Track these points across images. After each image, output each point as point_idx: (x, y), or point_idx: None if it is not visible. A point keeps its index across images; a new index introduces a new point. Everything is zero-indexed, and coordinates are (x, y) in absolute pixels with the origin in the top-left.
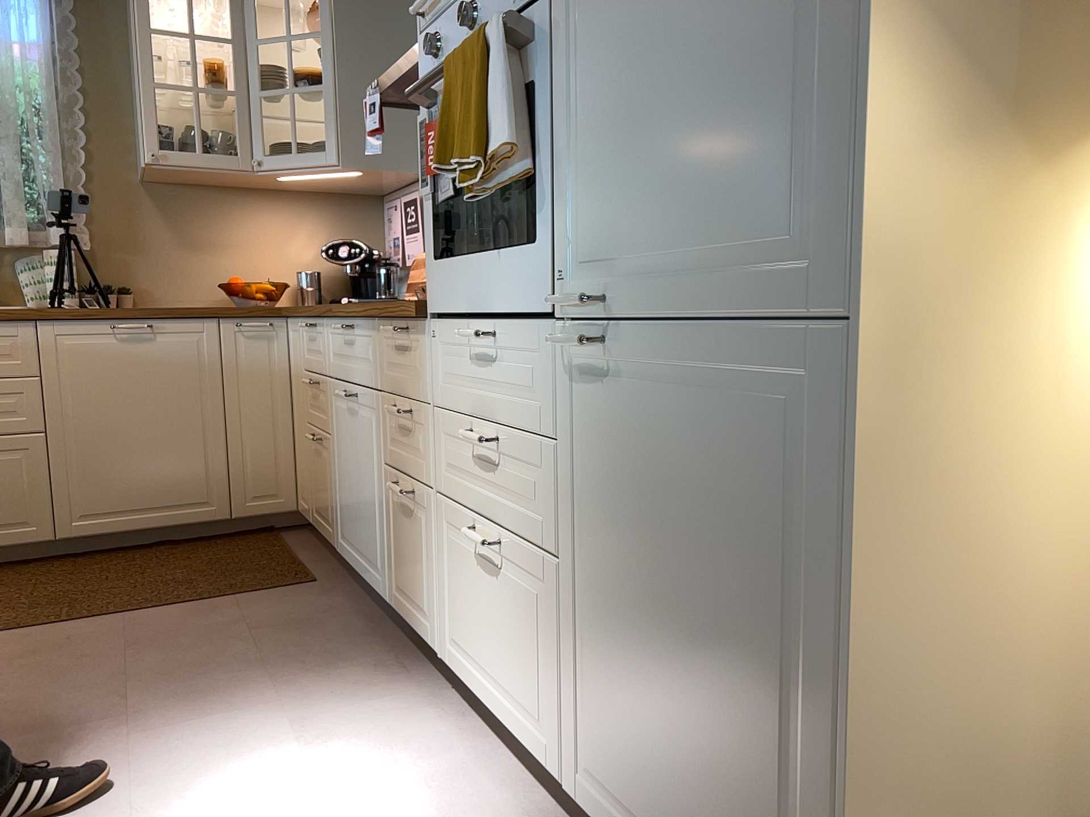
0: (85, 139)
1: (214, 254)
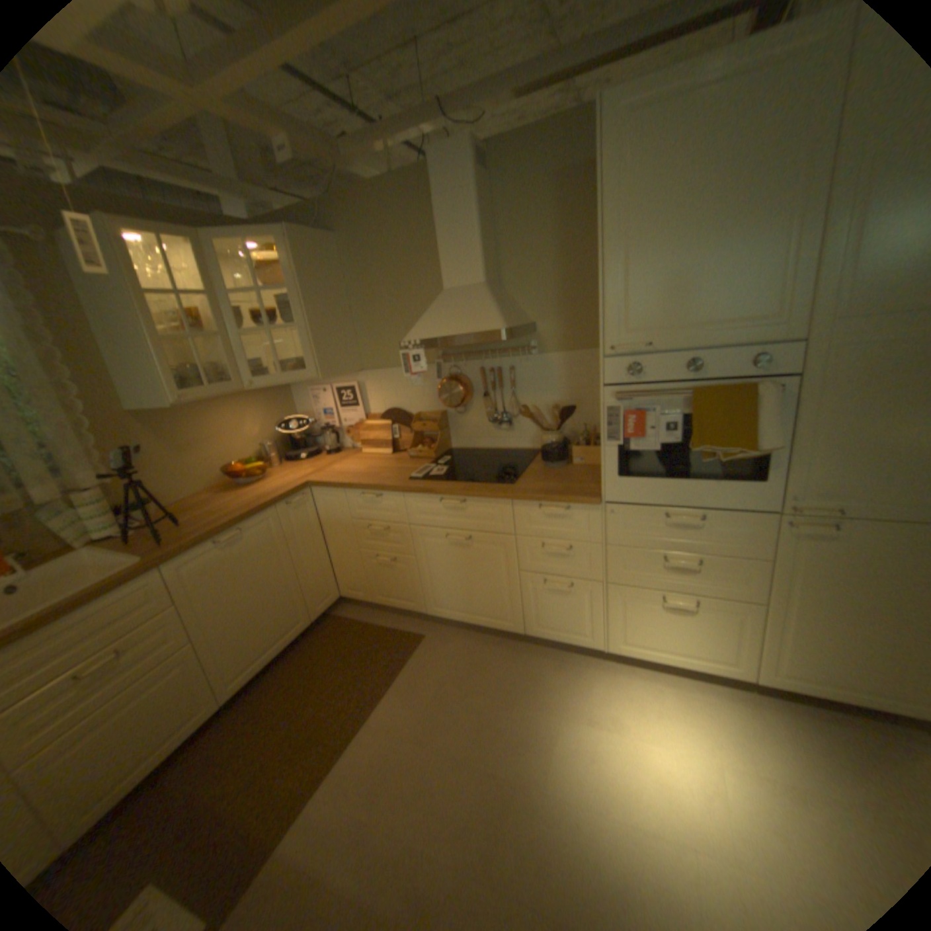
0: (74, 390)
1: (198, 450)
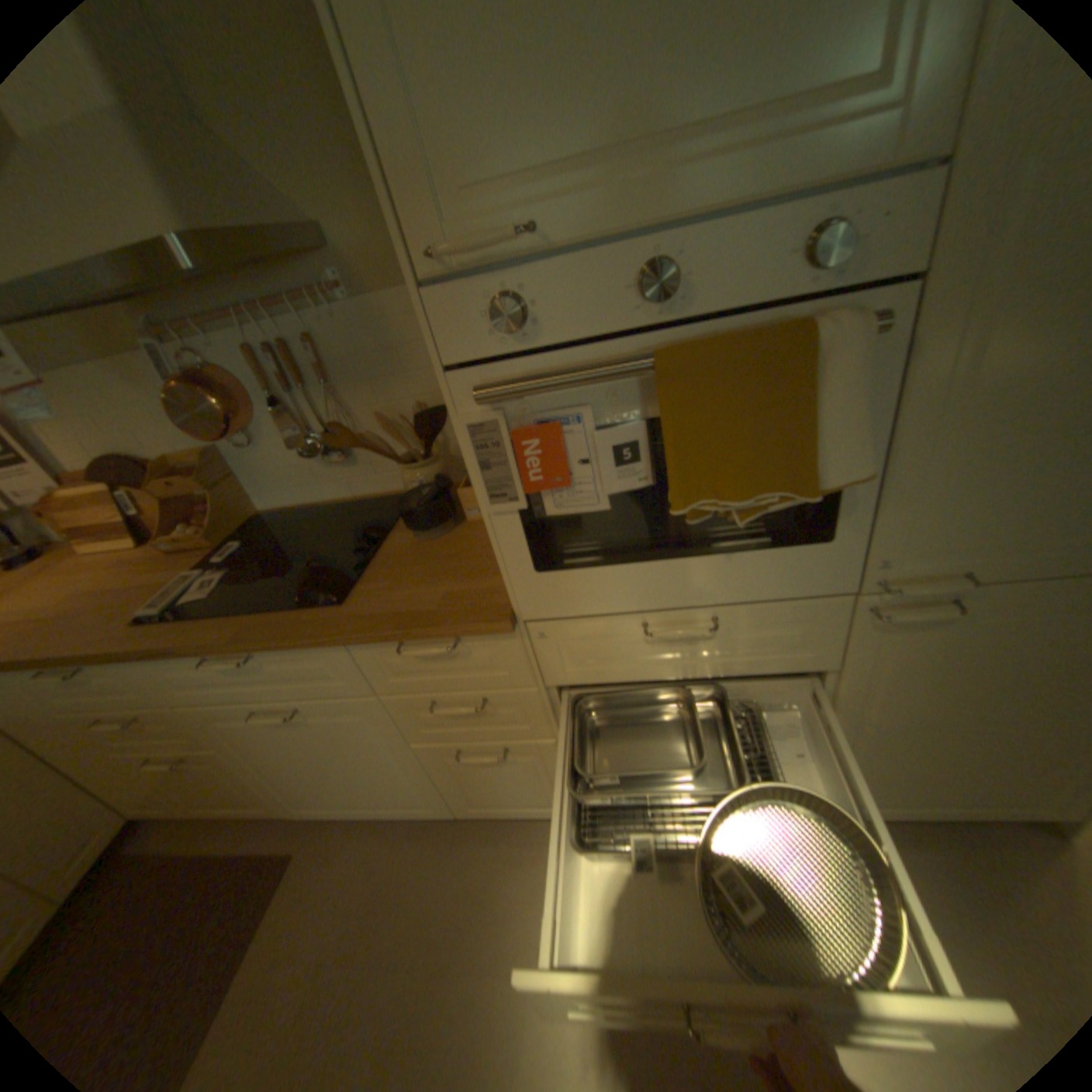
0: None
1: None
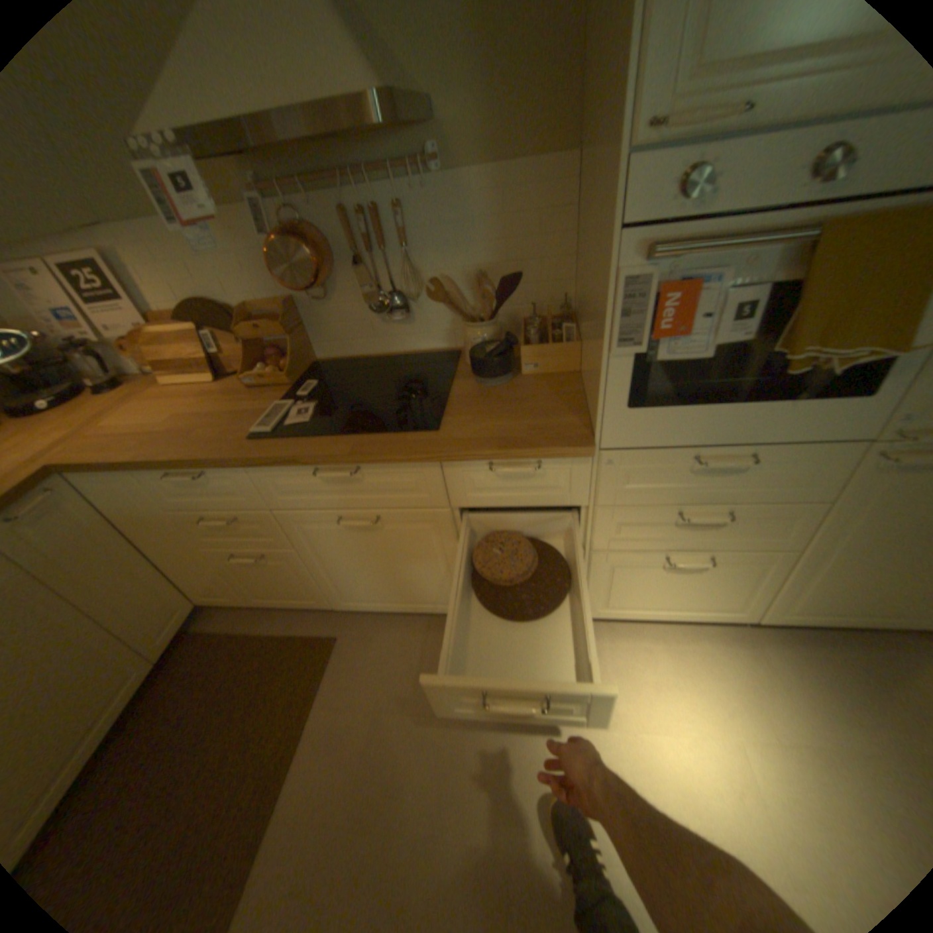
0: None
1: None
